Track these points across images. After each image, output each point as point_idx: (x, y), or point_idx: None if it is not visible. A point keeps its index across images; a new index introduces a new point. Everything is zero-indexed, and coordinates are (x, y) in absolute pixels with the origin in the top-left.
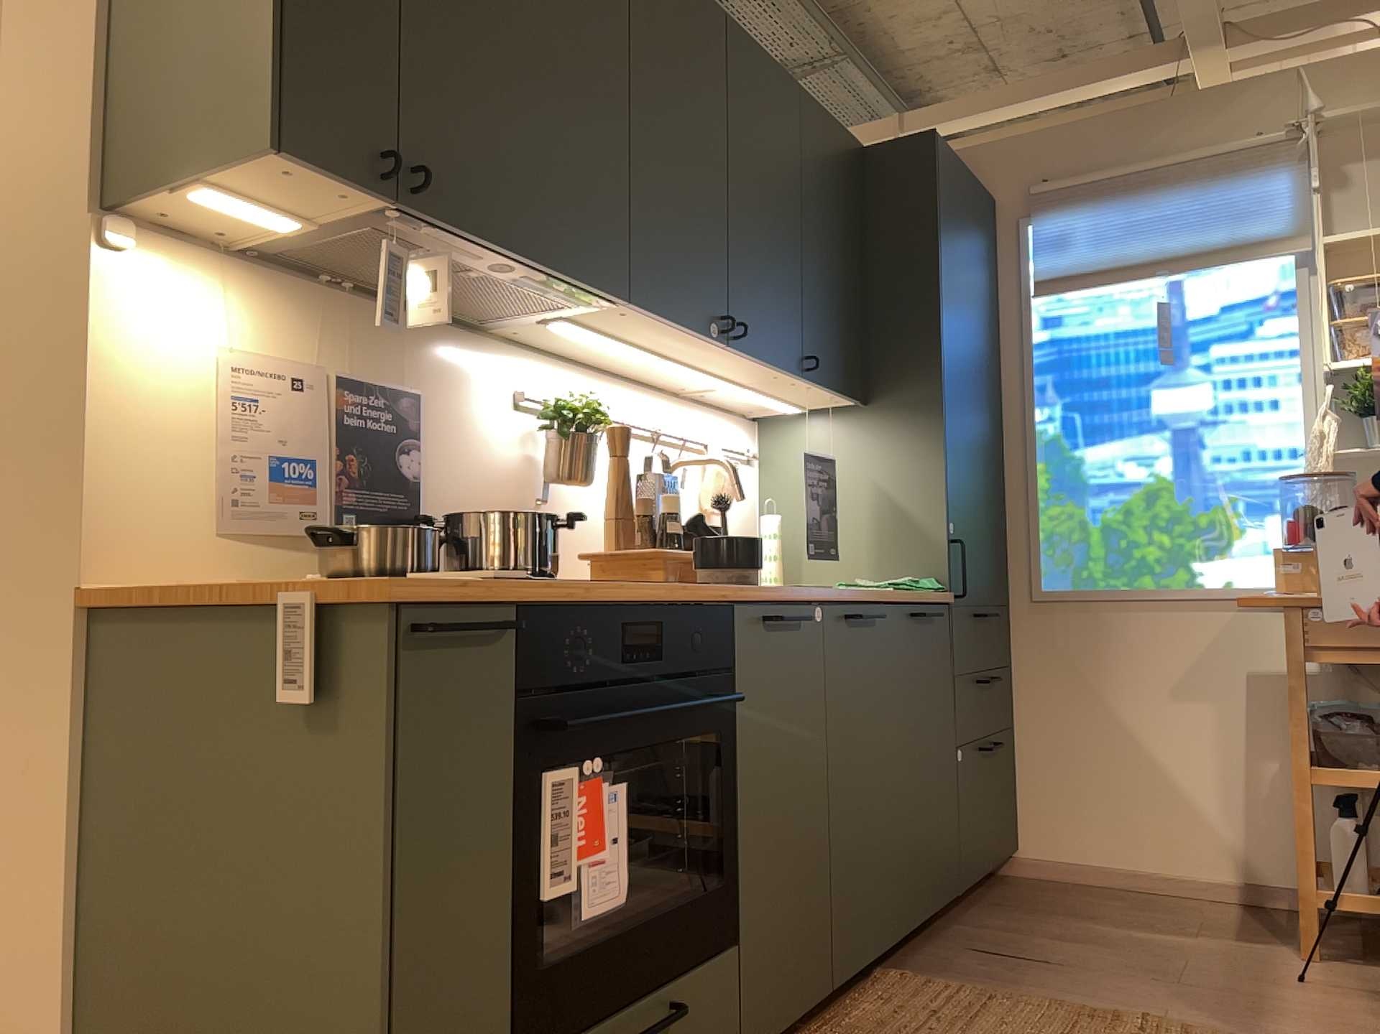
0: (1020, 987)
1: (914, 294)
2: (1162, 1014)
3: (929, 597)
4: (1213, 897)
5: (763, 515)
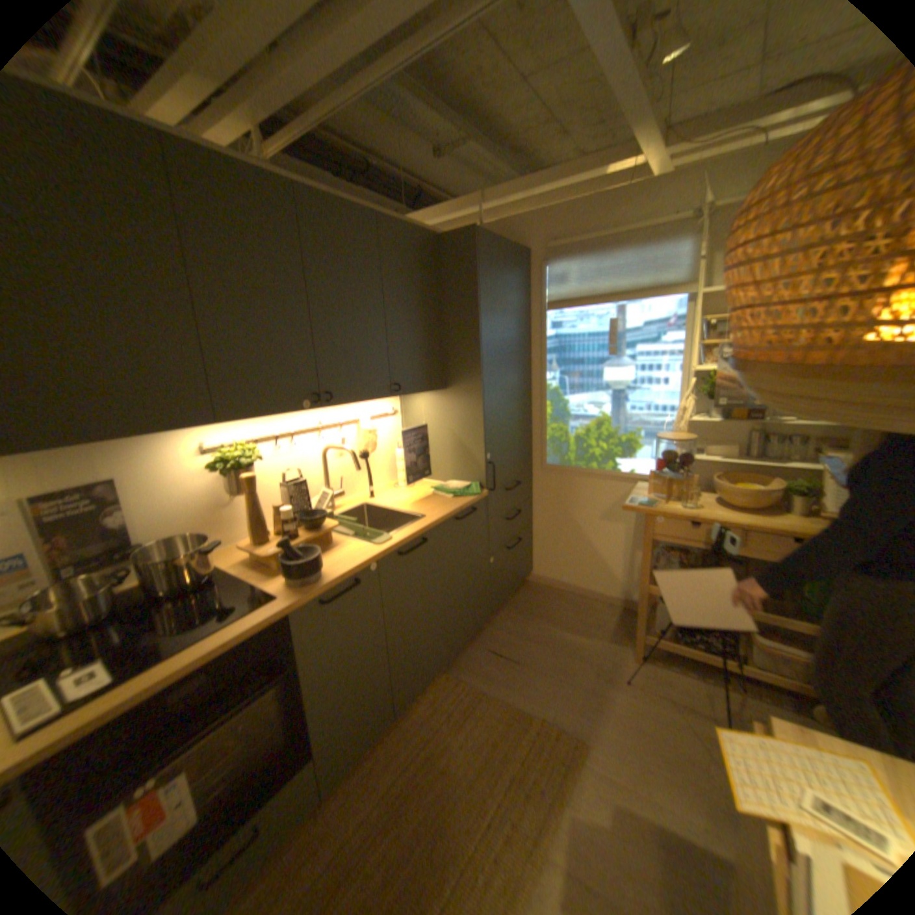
0: (497, 689)
1: (466, 330)
2: (552, 718)
3: (468, 502)
4: (610, 604)
5: (397, 446)
